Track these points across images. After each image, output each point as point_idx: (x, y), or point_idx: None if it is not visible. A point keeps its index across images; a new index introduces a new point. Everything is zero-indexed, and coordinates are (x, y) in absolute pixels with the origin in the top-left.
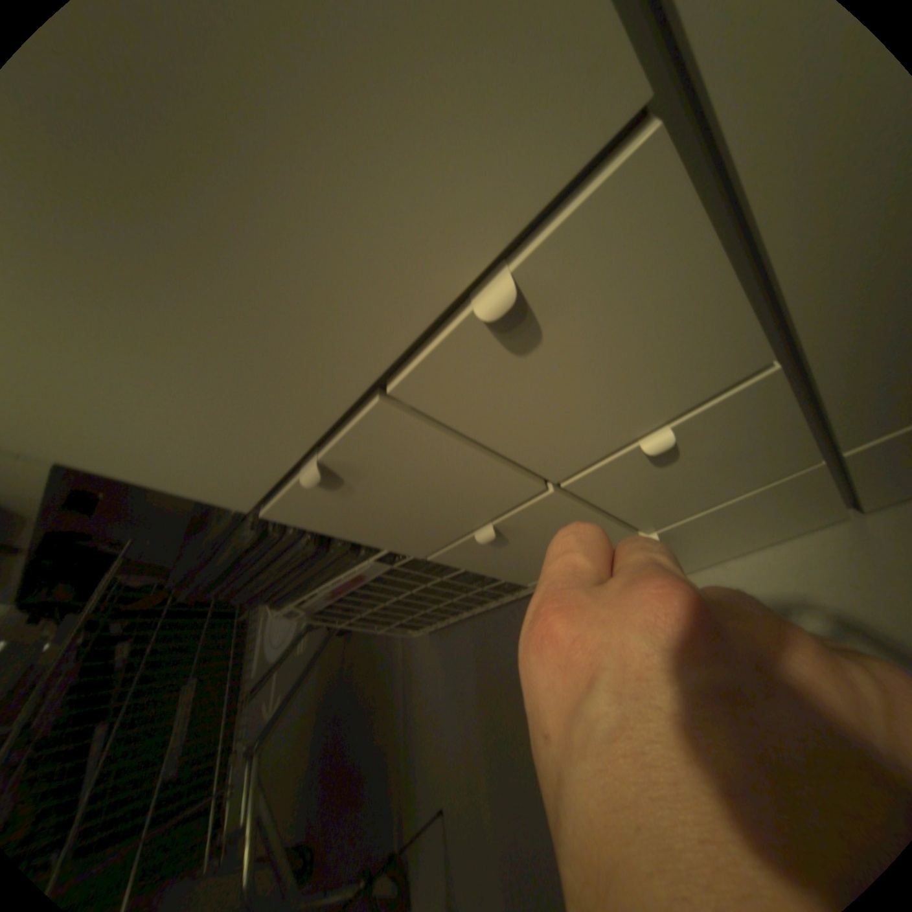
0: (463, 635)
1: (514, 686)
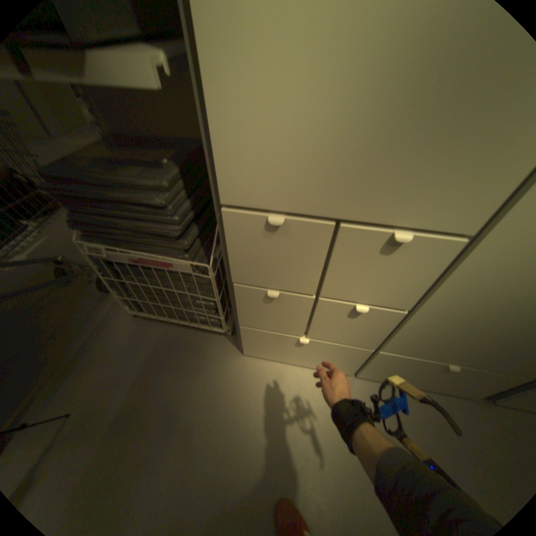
0: (156, 327)
1: (171, 367)
